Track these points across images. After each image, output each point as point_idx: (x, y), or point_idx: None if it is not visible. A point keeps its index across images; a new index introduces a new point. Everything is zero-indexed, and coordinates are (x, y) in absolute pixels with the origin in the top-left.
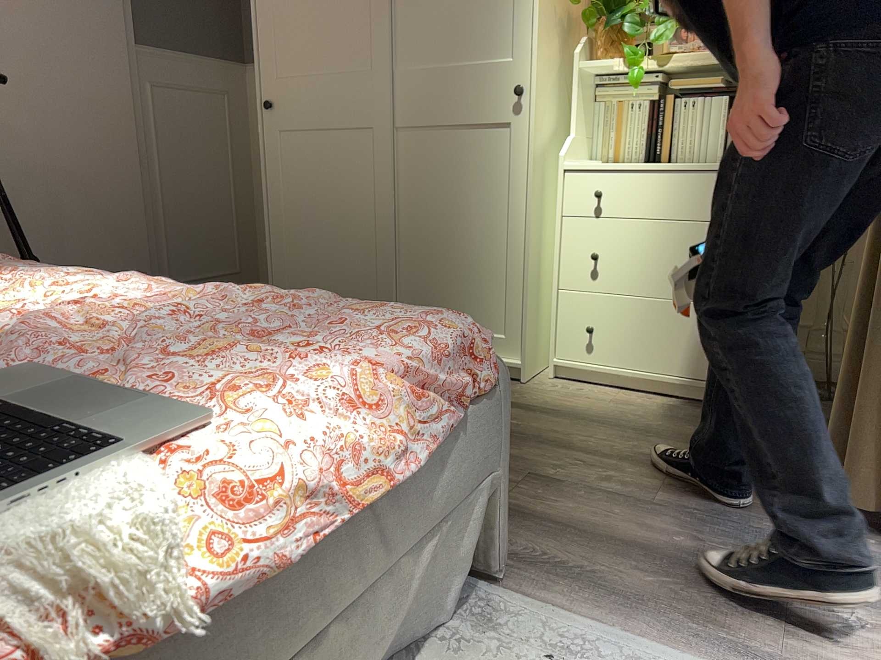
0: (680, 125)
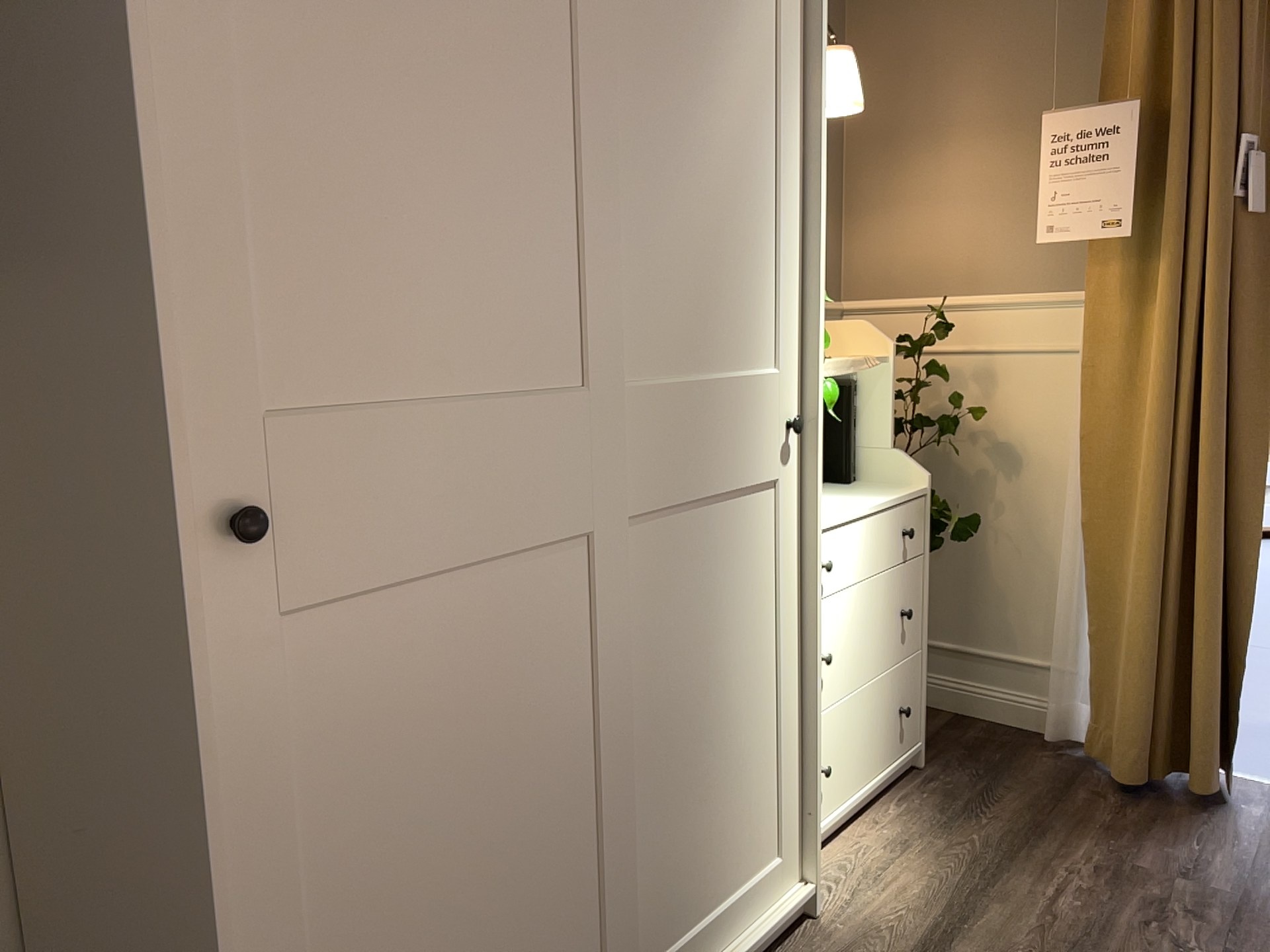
0: None
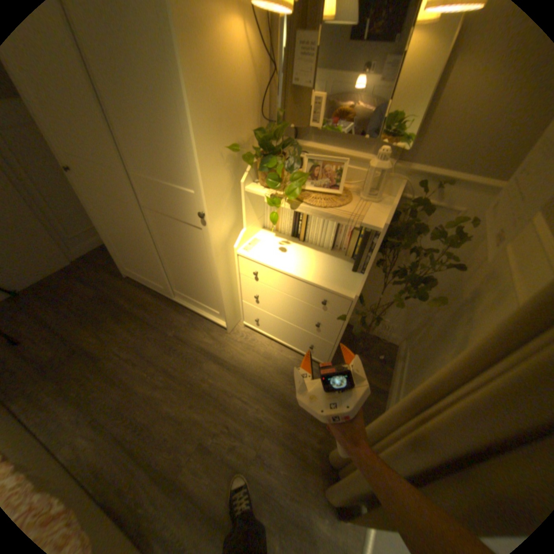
0: (311, 223)
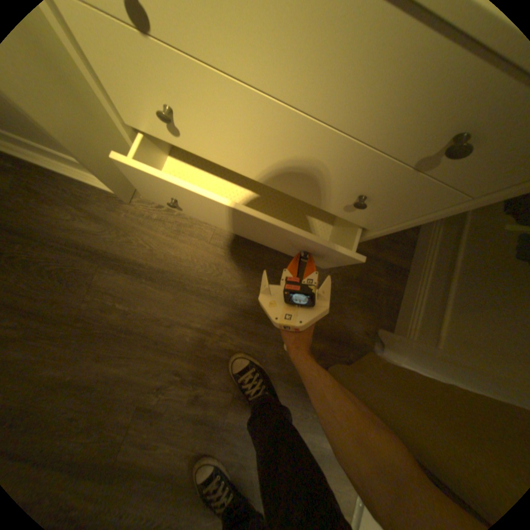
0: None
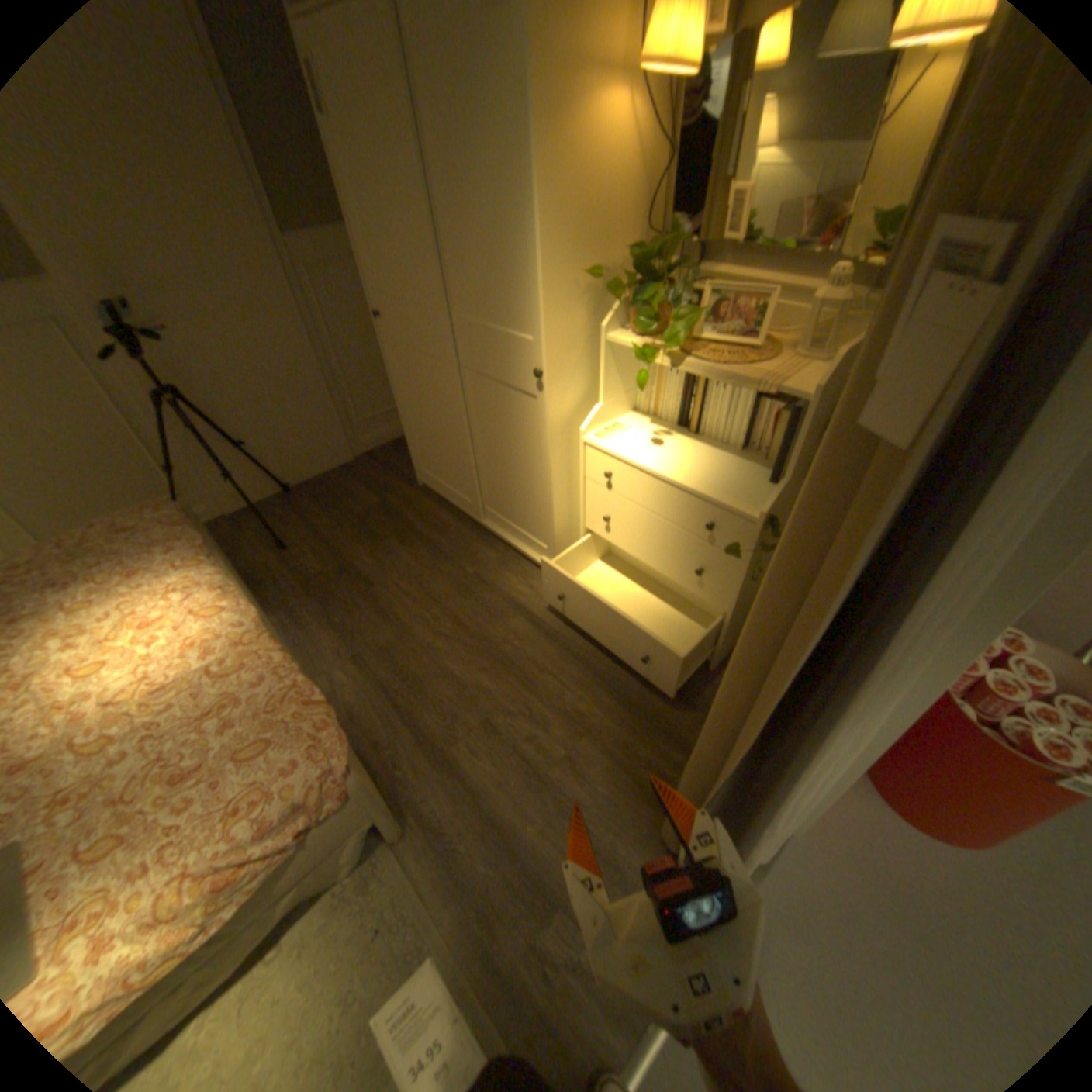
0: (712, 400)
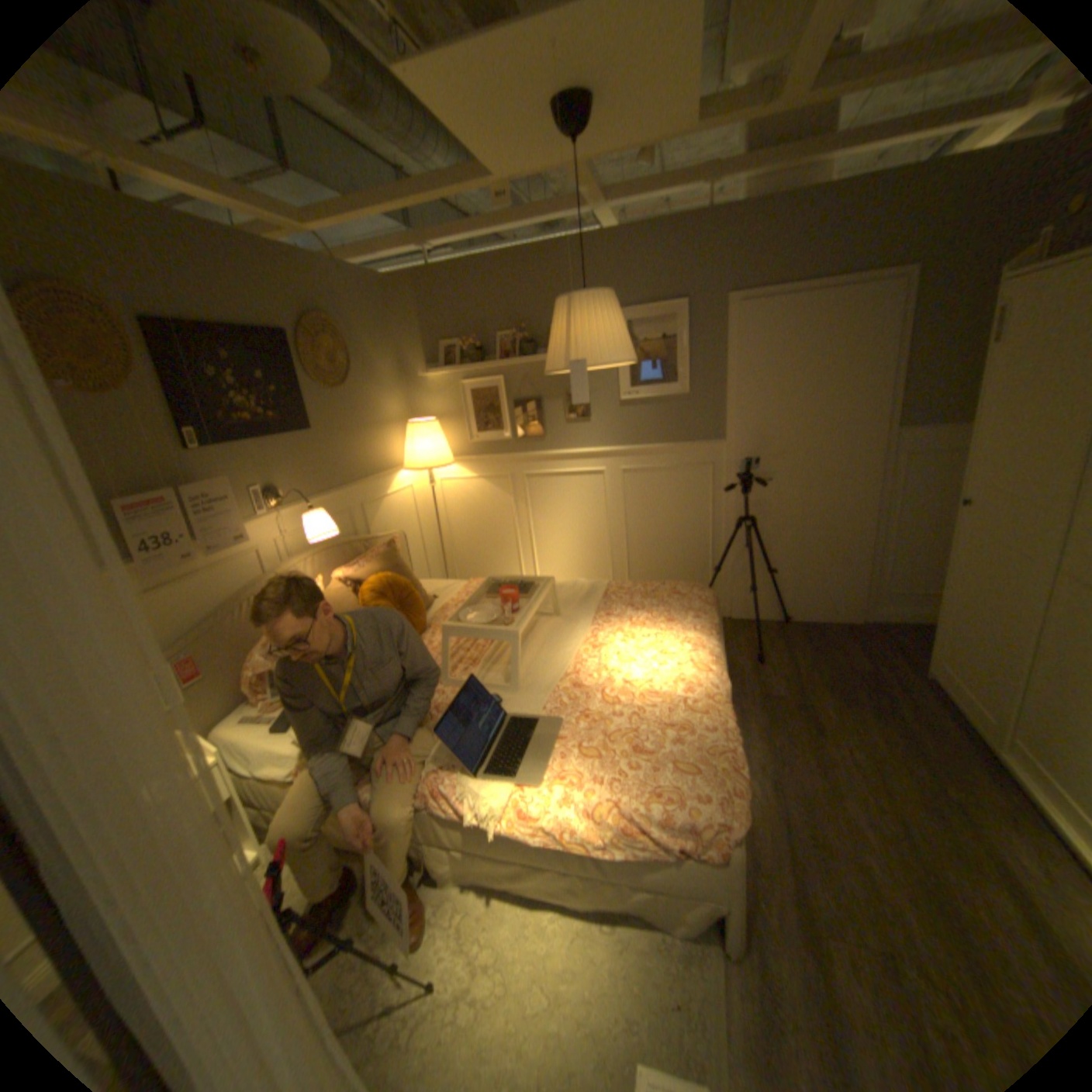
0: None
